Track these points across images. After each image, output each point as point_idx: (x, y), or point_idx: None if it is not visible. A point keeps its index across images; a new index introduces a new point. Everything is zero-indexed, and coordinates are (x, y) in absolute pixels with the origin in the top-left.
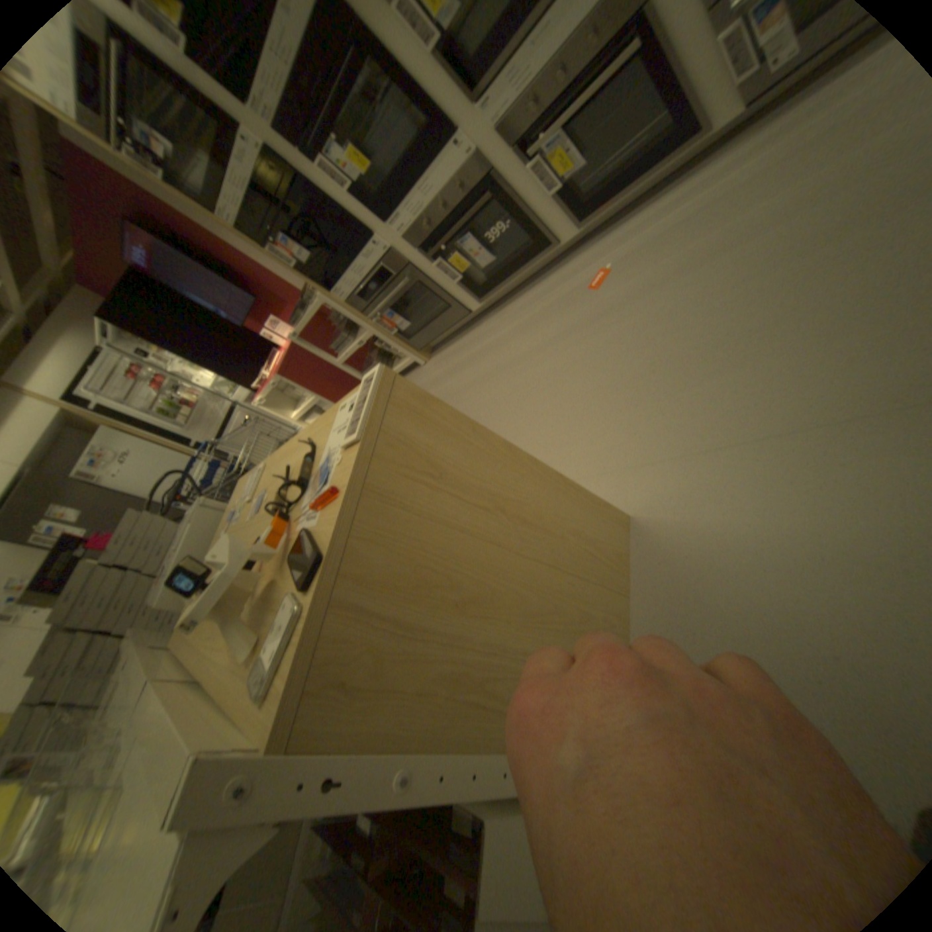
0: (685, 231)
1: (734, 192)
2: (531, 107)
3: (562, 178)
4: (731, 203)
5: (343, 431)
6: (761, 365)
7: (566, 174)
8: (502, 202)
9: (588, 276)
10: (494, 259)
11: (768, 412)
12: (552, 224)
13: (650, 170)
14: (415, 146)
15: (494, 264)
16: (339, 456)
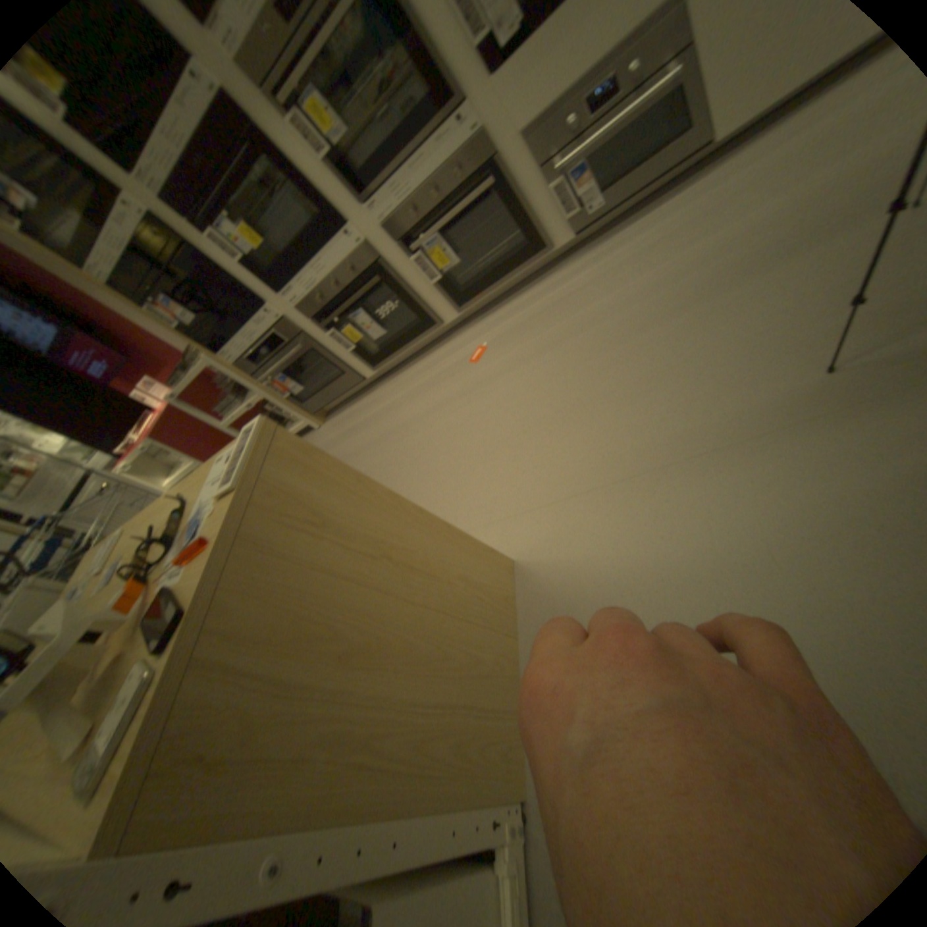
0: (540, 320)
1: (573, 294)
2: (410, 214)
3: (440, 272)
4: (571, 302)
5: (216, 484)
6: (603, 425)
7: (443, 269)
8: (389, 287)
9: (468, 352)
10: (385, 334)
11: (611, 462)
12: (434, 308)
13: (510, 272)
14: (307, 232)
15: (385, 338)
16: (211, 508)
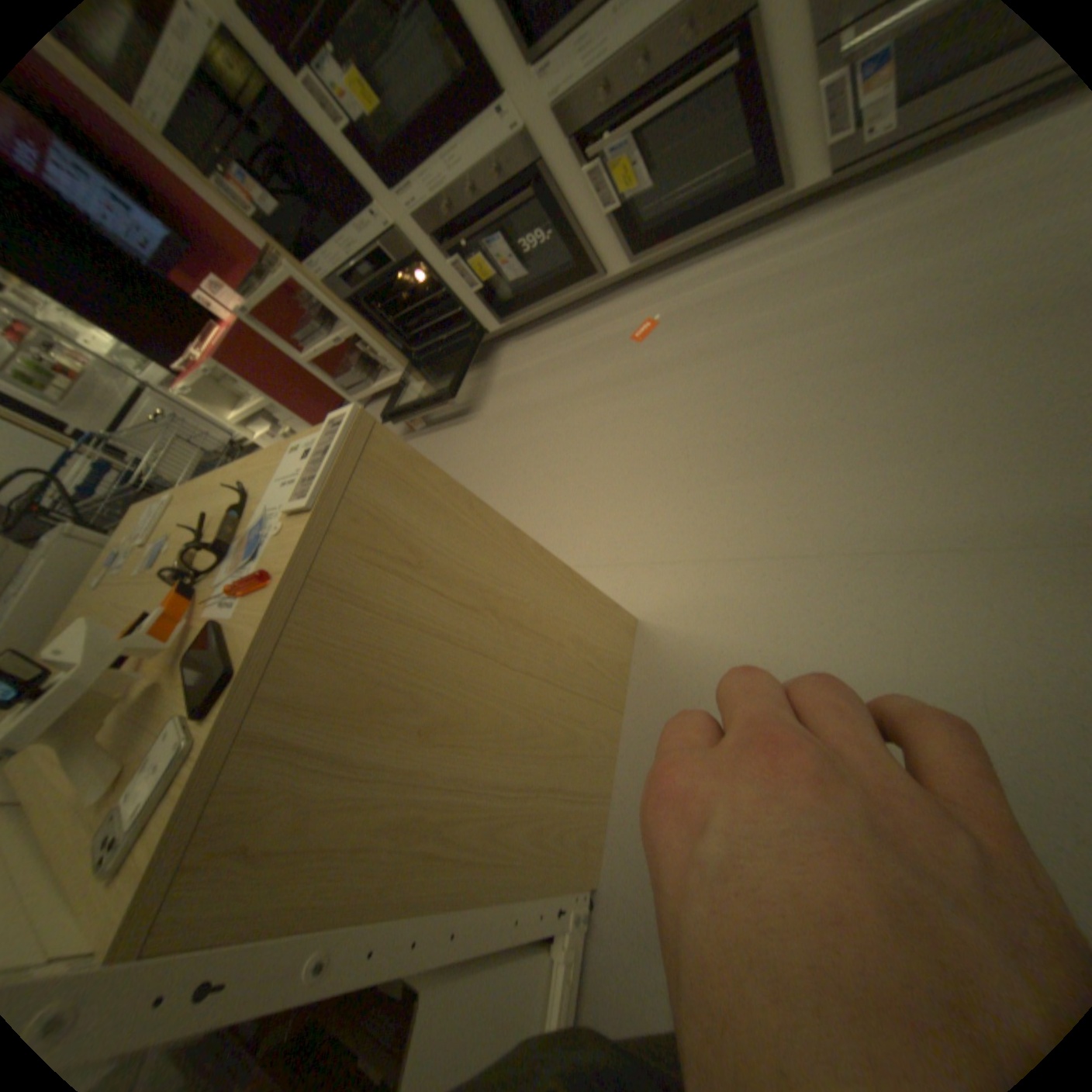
0: (746, 298)
1: (804, 267)
2: (600, 93)
3: (622, 194)
4: (798, 279)
5: (290, 485)
6: (799, 474)
7: (628, 191)
8: (545, 204)
9: (632, 323)
10: (525, 272)
11: (798, 528)
12: (601, 248)
13: (721, 215)
14: (444, 95)
15: (524, 278)
16: (280, 521)
